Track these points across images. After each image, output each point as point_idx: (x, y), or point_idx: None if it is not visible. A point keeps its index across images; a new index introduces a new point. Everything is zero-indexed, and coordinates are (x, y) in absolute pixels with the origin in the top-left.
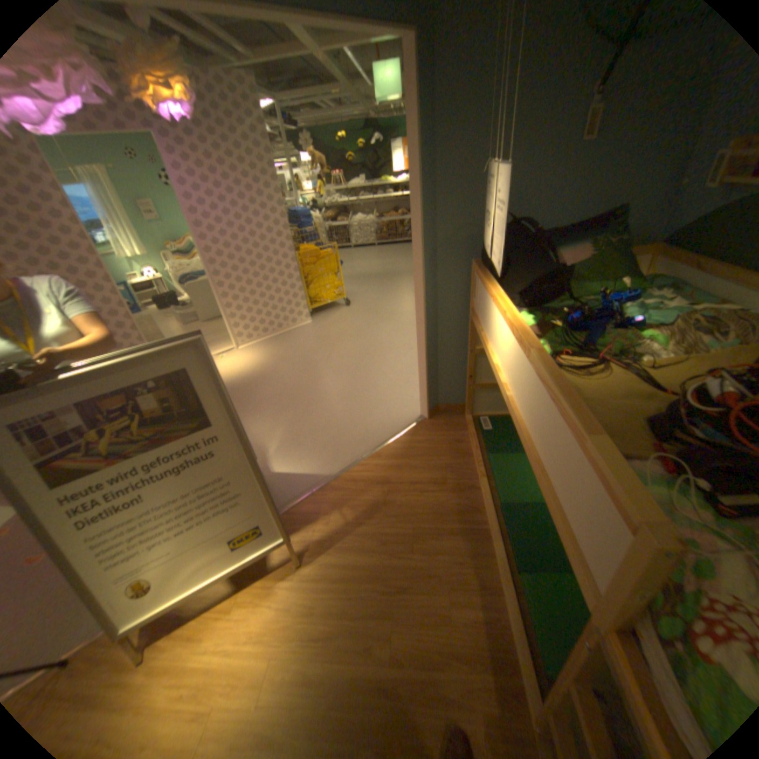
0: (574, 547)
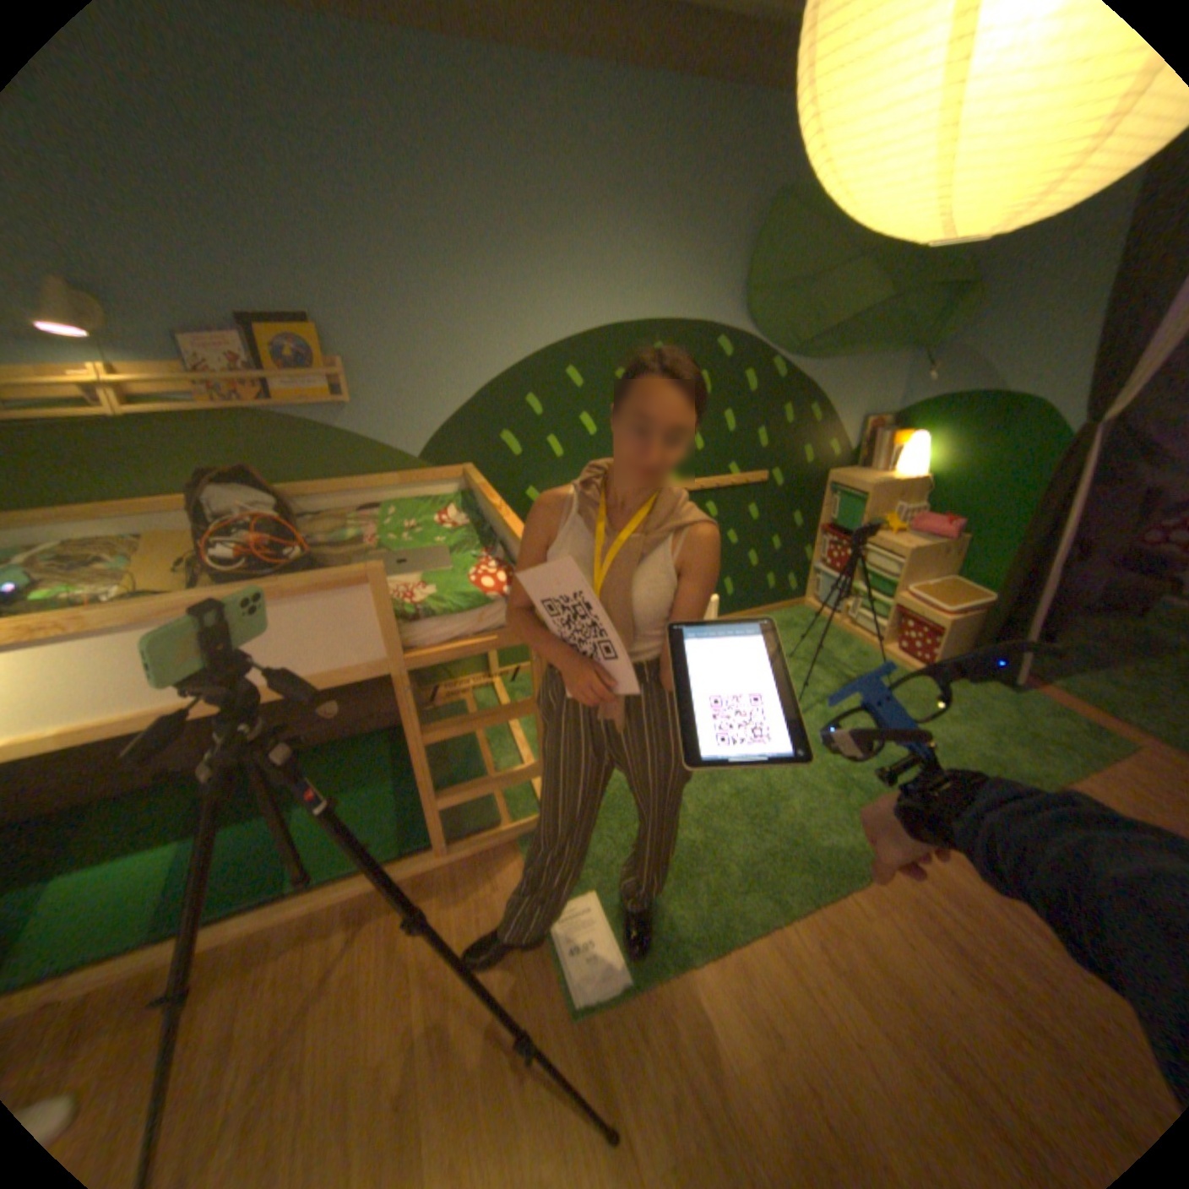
0: (335, 672)
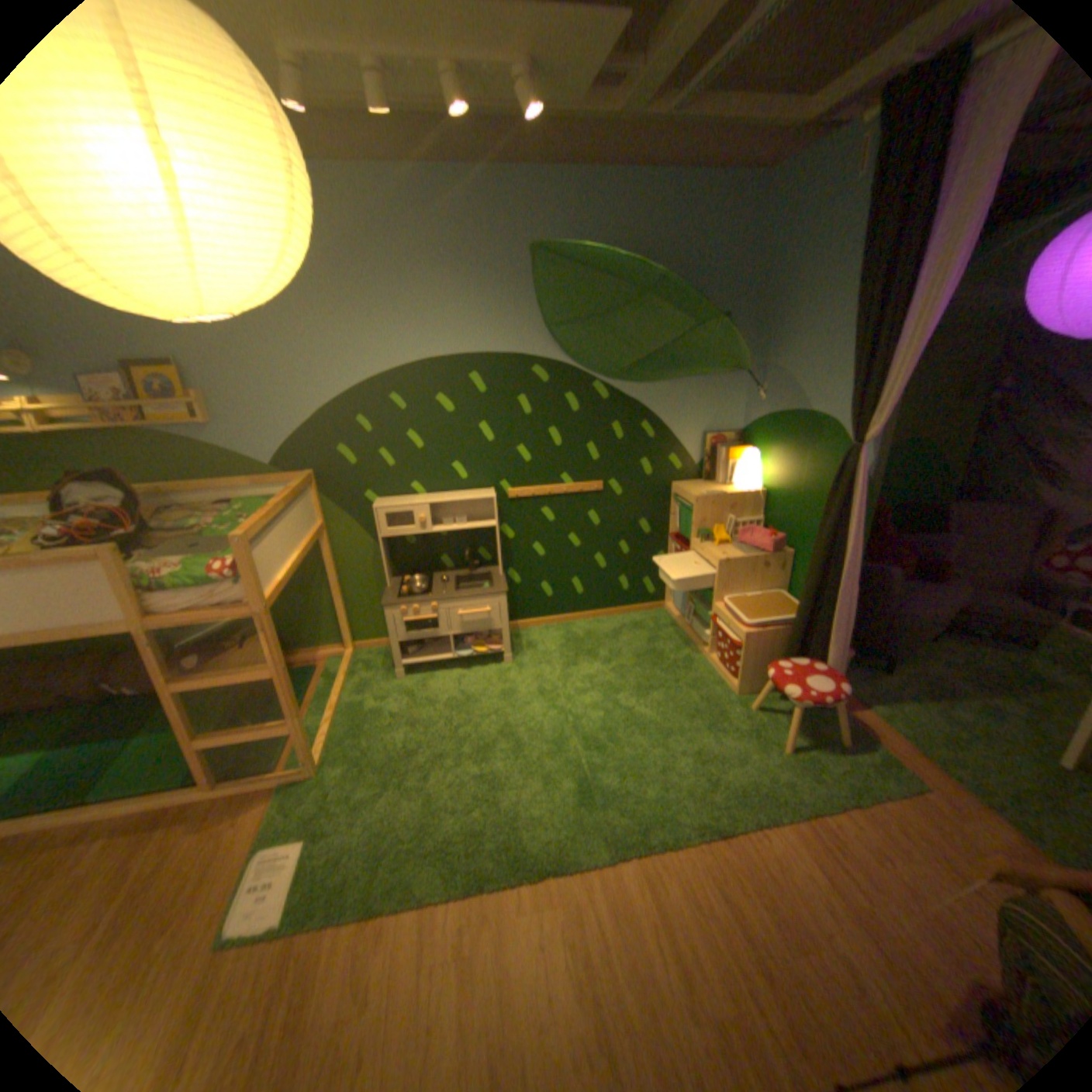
0: (86, 629)
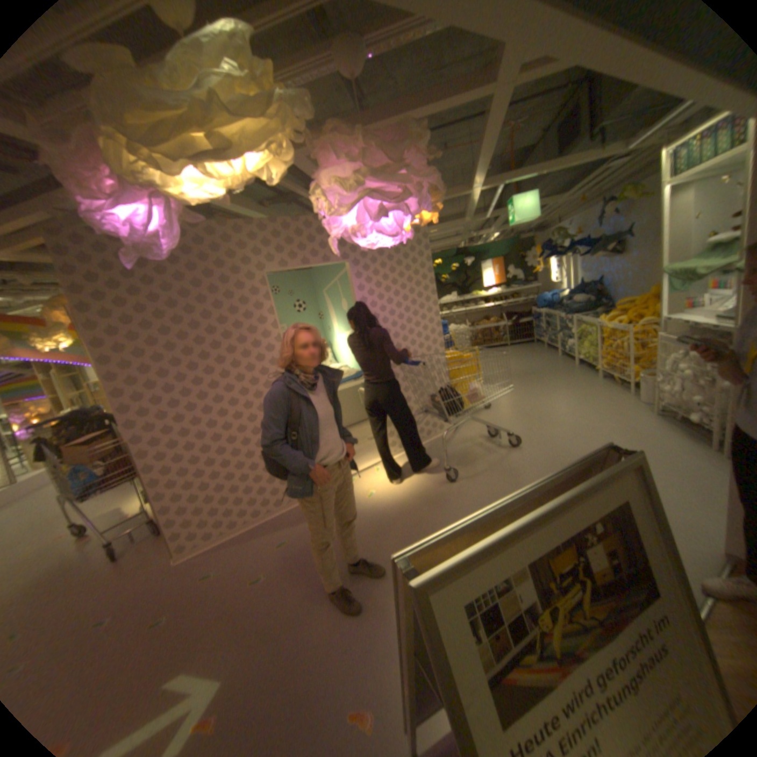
0: None
